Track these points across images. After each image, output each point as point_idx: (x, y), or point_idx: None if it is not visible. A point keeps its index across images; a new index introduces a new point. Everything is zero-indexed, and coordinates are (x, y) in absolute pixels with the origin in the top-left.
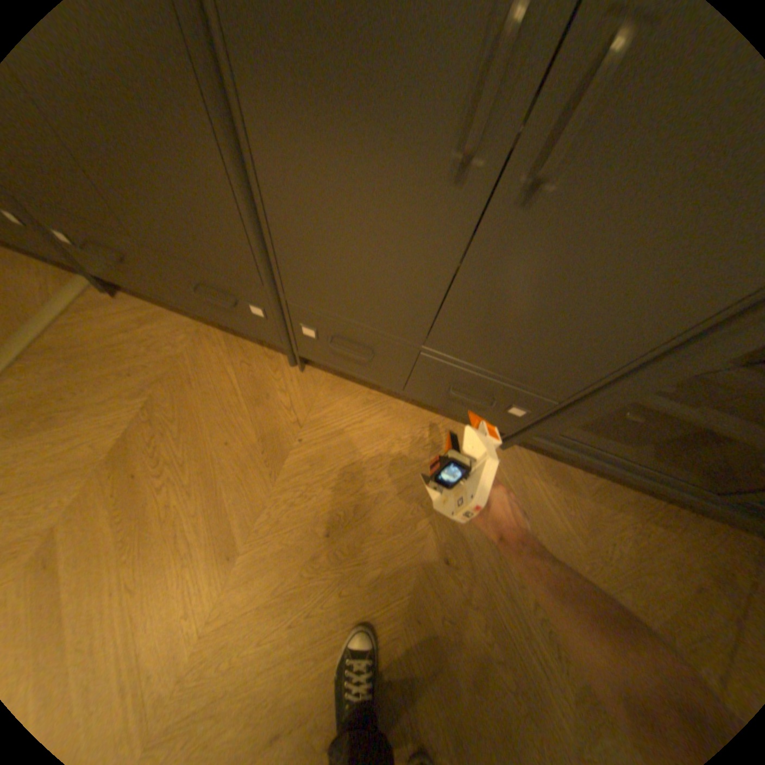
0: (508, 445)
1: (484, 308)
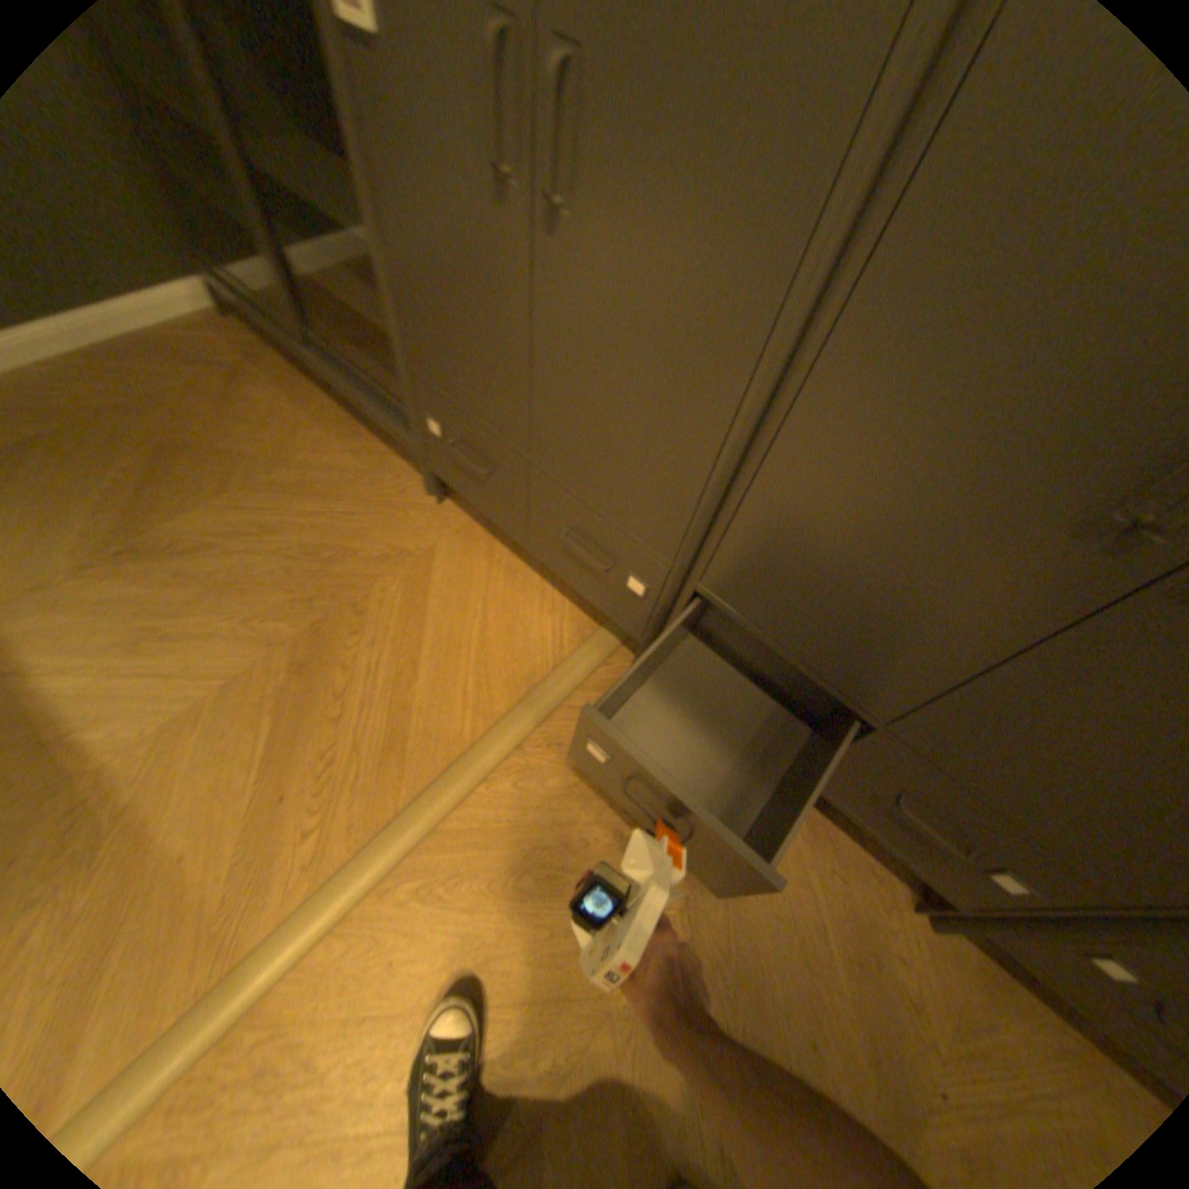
0: None
1: None
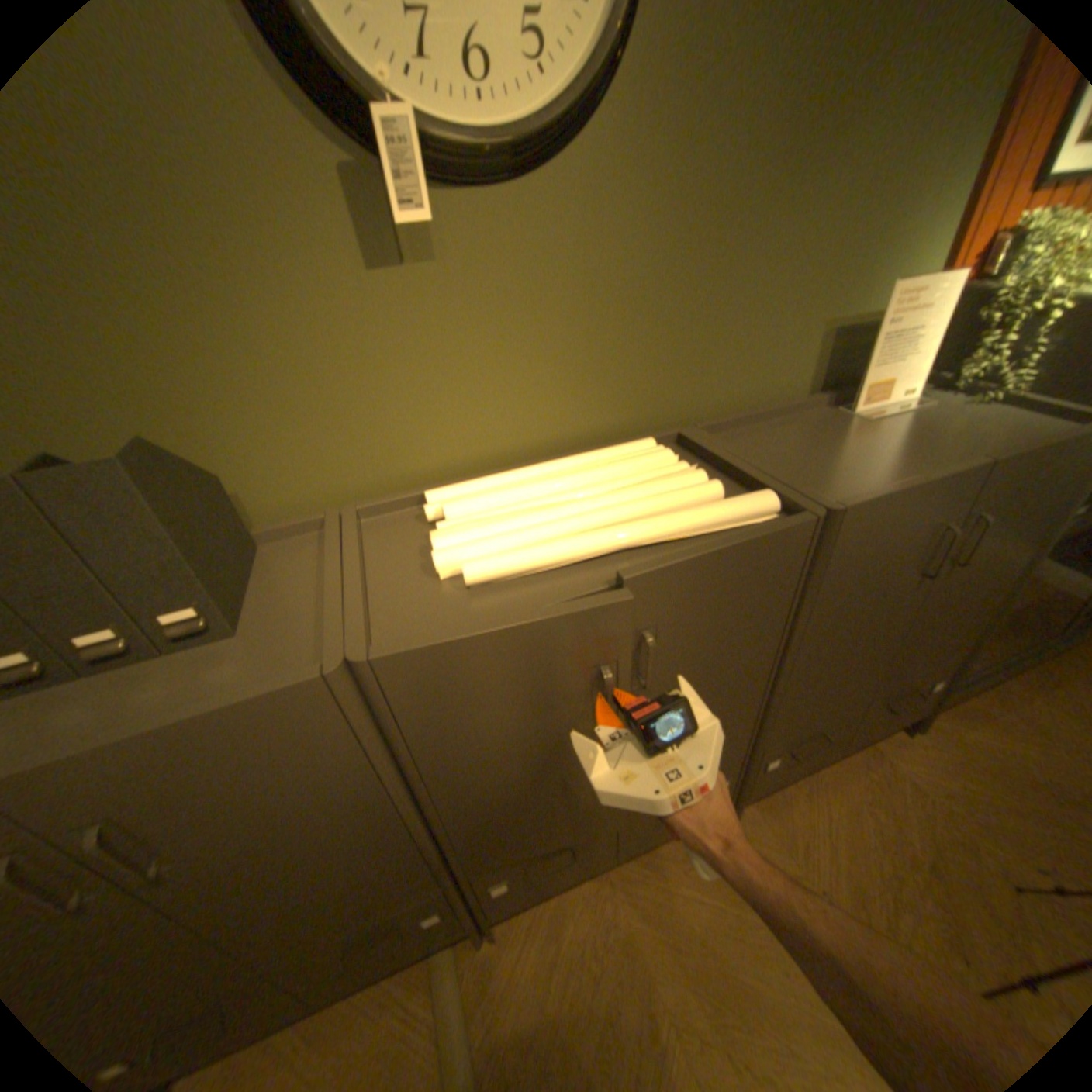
0: (931, 725)
1: (924, 636)
